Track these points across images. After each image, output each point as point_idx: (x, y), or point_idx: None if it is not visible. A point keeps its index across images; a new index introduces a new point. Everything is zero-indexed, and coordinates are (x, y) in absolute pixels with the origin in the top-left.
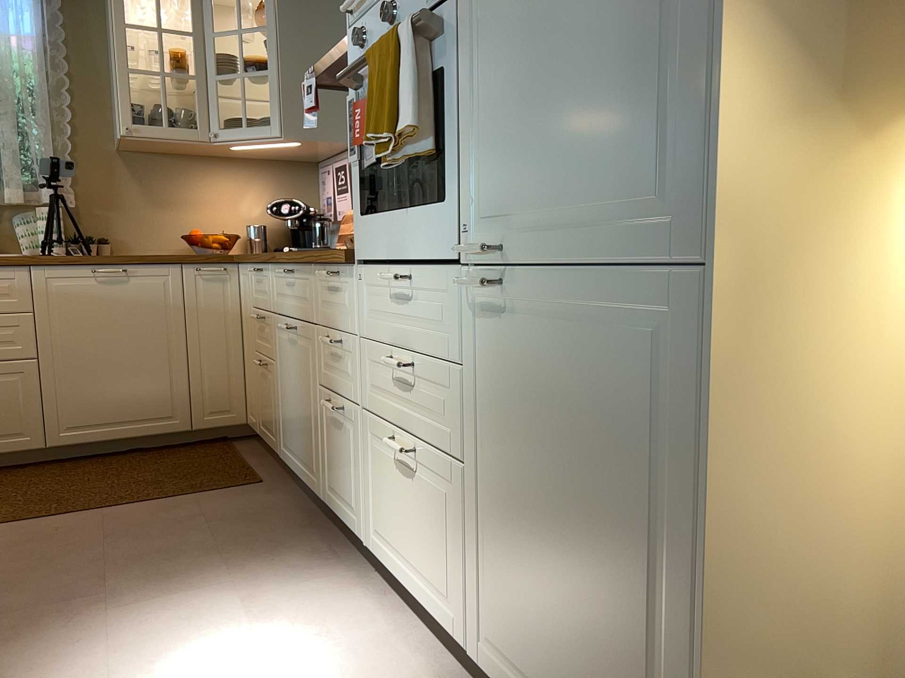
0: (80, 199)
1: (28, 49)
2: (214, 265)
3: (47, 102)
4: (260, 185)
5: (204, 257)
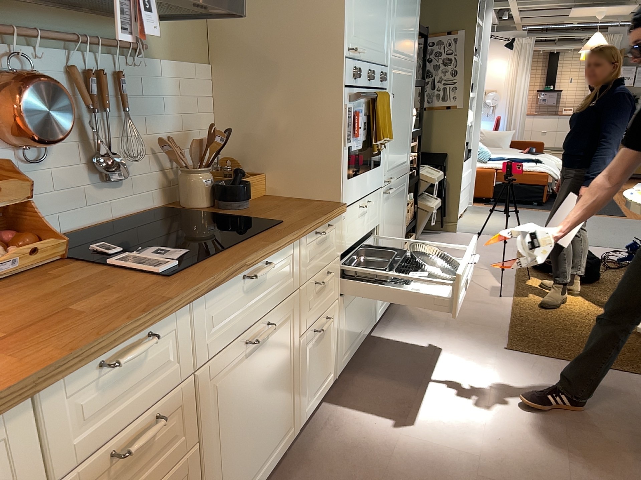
0: None
1: None
2: None
3: None
4: None
5: None
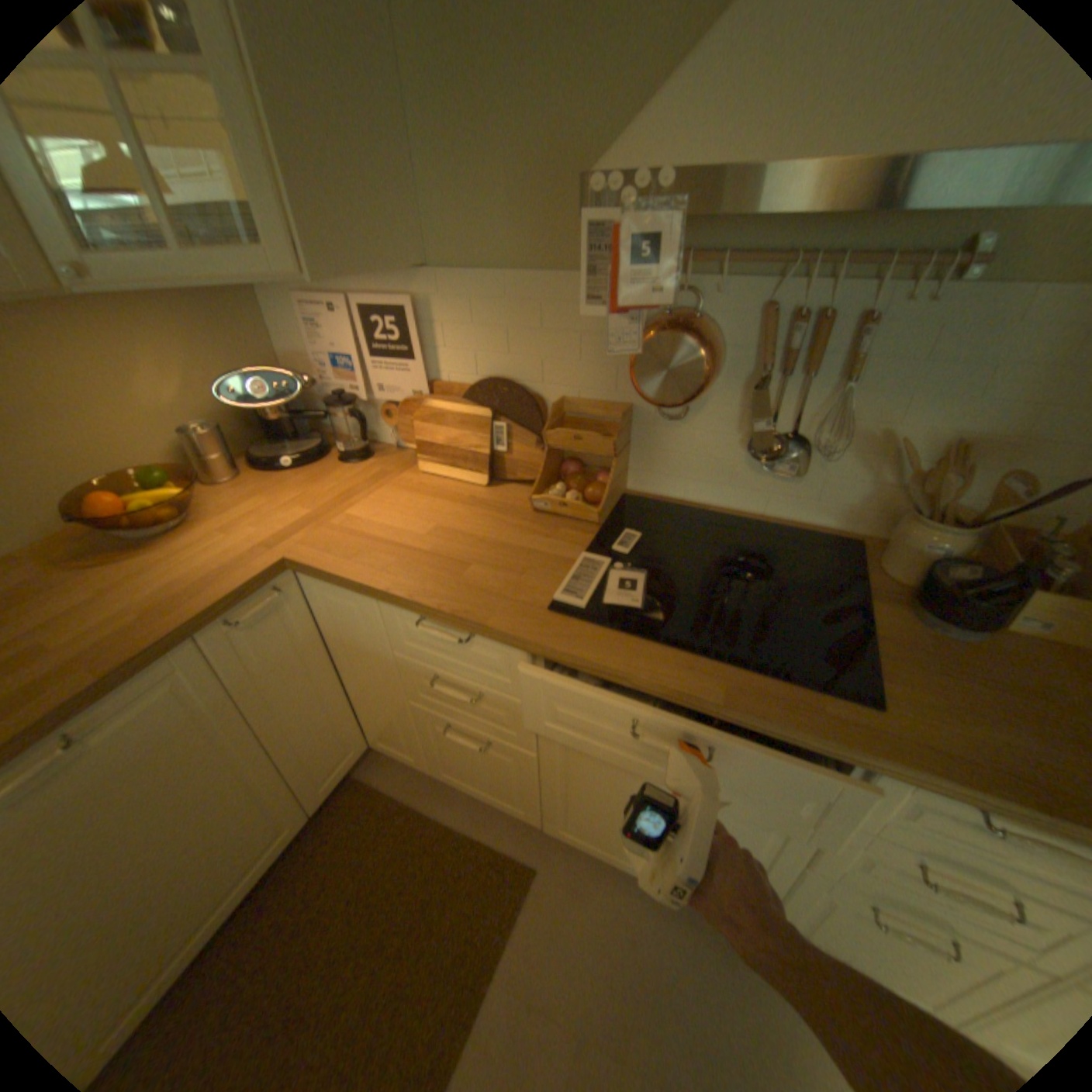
0: None
1: None
2: (256, 595)
3: None
4: (157, 337)
5: (234, 597)
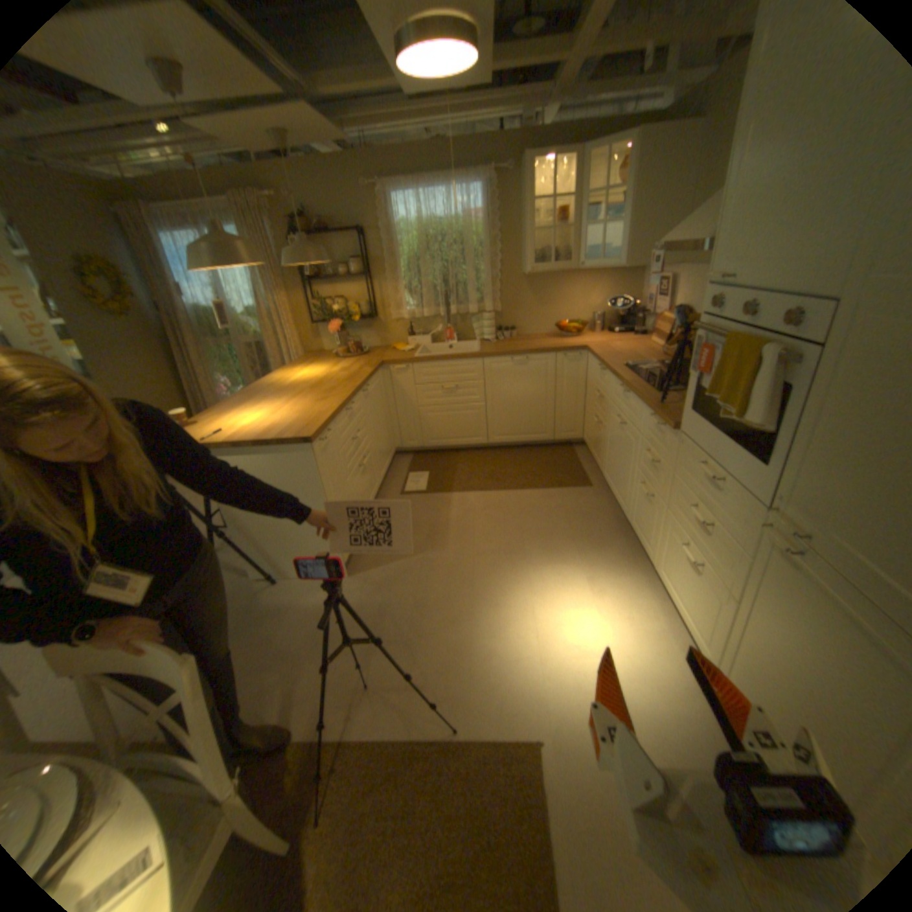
0: (501, 305)
1: (478, 218)
2: (573, 353)
3: (487, 251)
4: (603, 284)
5: (568, 349)
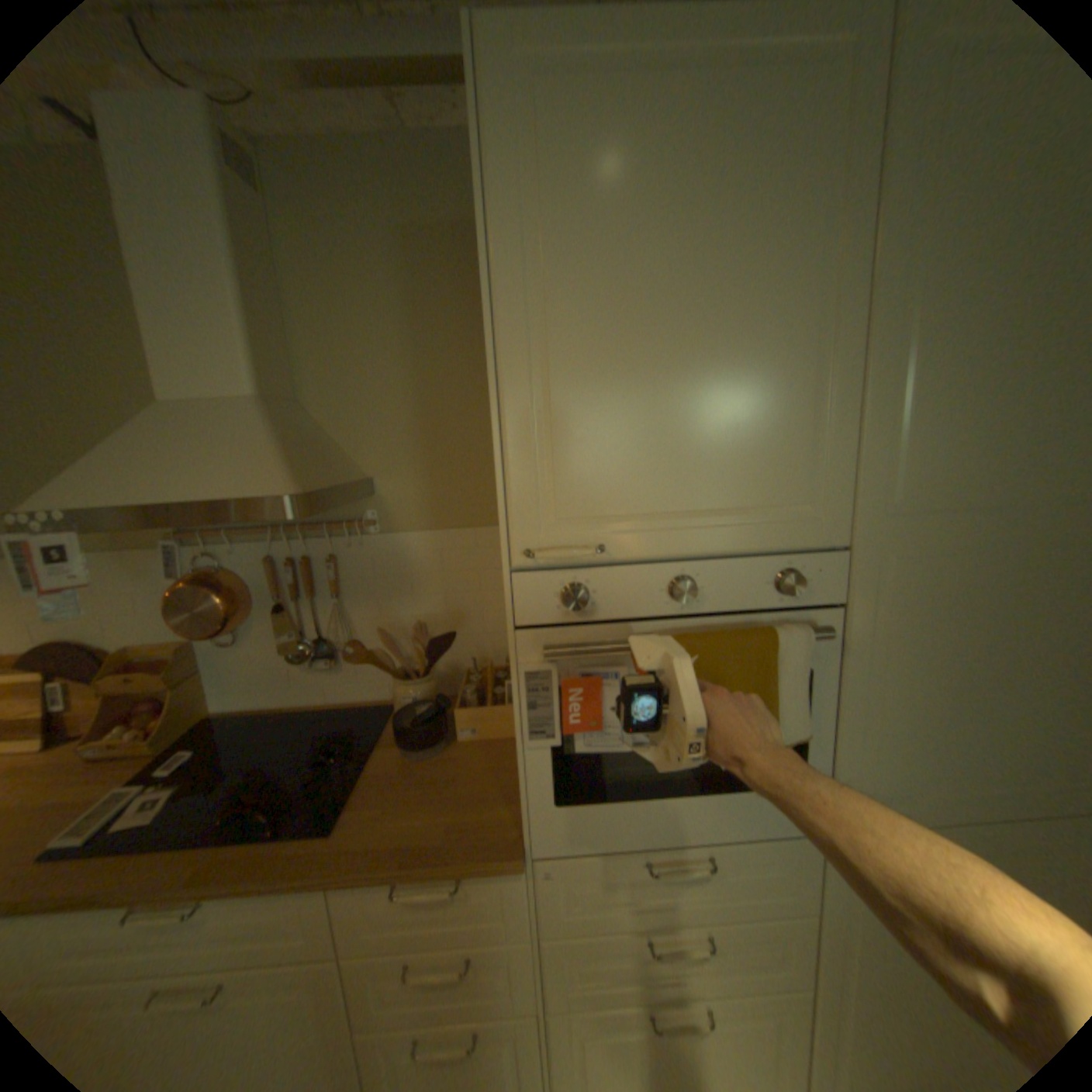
0: None
1: None
2: None
3: None
4: None
5: None
